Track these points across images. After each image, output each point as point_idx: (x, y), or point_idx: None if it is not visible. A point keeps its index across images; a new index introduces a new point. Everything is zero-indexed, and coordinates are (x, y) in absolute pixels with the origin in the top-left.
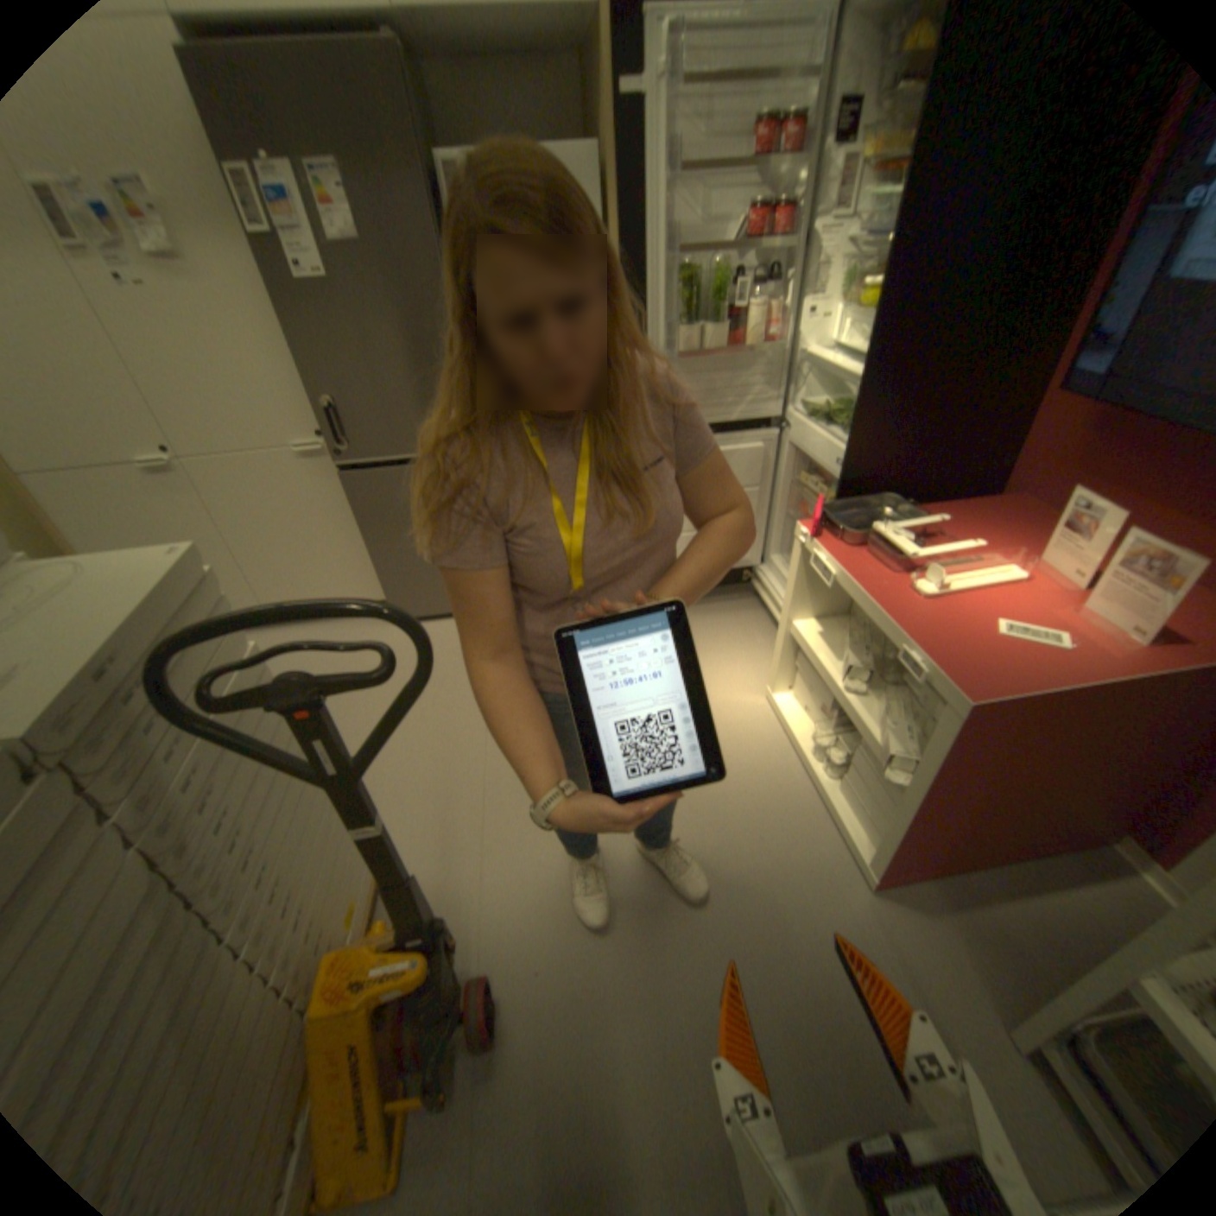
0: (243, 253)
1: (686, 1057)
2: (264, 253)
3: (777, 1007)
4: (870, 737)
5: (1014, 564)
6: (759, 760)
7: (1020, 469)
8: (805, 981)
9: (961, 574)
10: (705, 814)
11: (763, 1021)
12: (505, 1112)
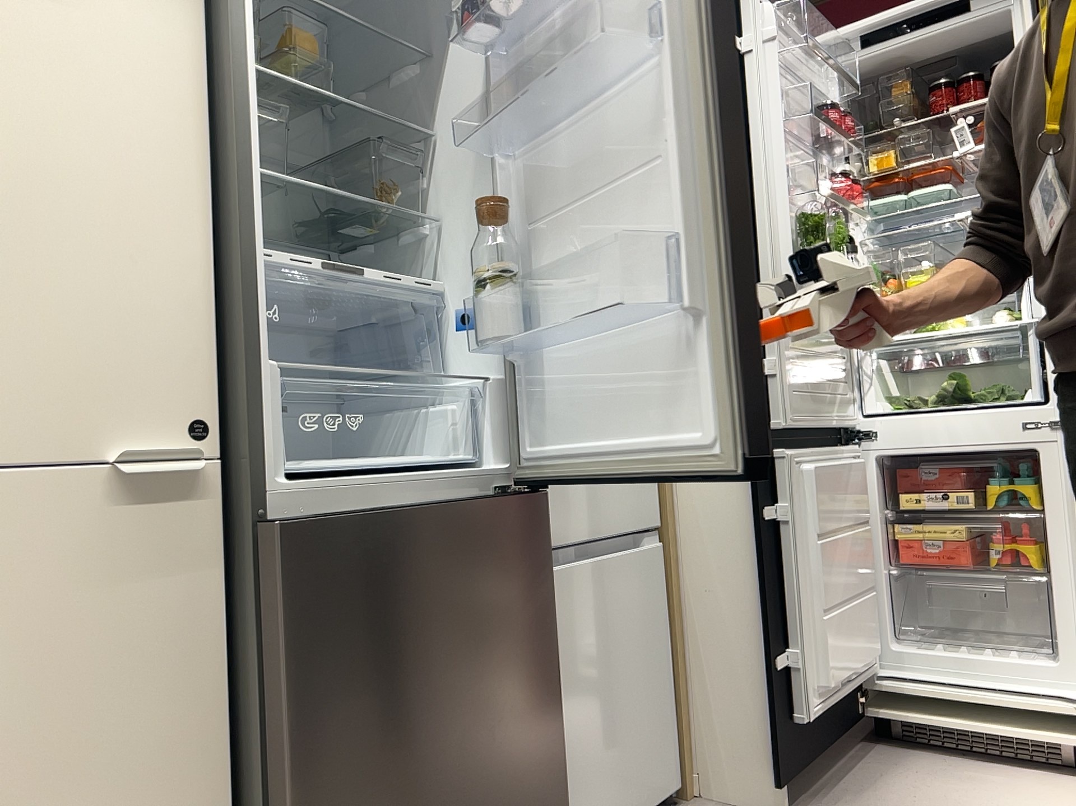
0: None
1: None
2: None
3: None
4: None
5: None
6: None
7: None
8: None
9: None
10: None
11: None
12: None
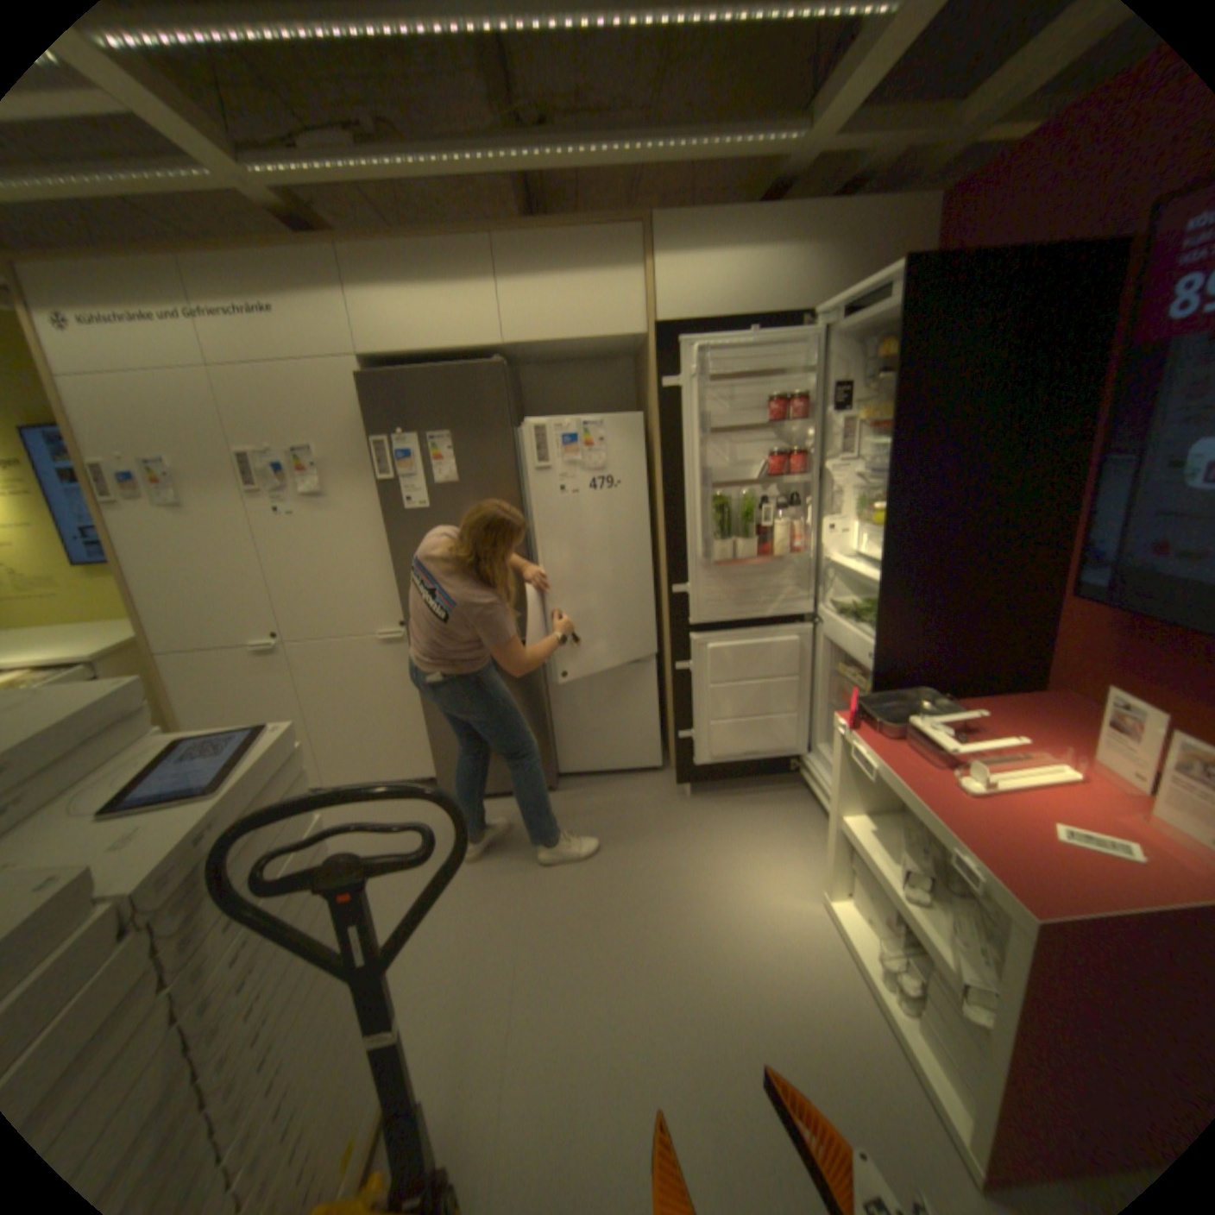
0: (370, 491)
1: None
2: (385, 491)
3: None
4: (945, 963)
5: (1067, 765)
6: (821, 986)
7: (1059, 667)
8: None
9: (1011, 773)
10: (759, 1054)
11: None
12: None
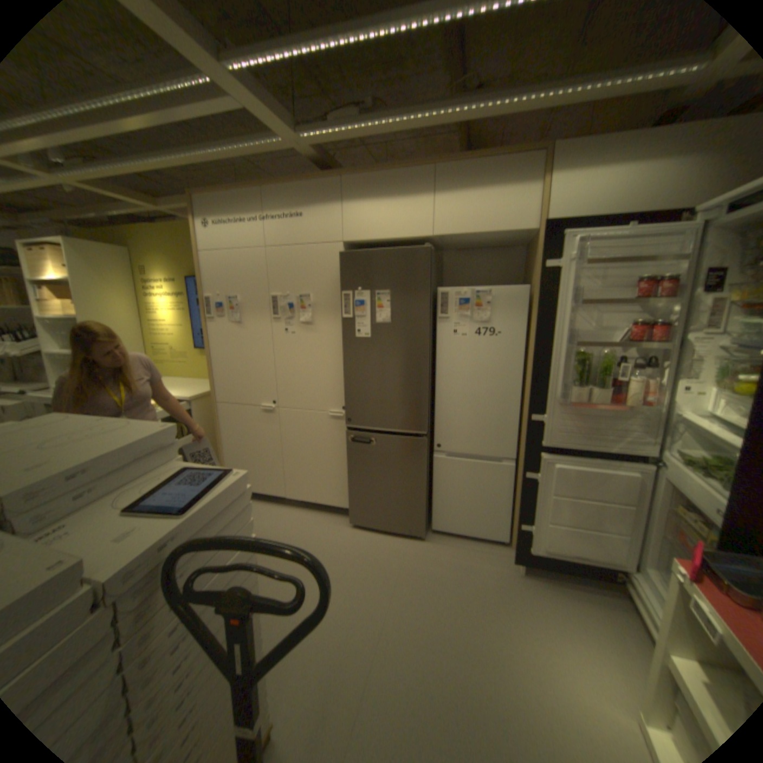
0: (338, 324)
1: None
2: (346, 325)
3: None
4: None
5: None
6: None
7: None
8: None
9: None
10: None
11: None
12: None
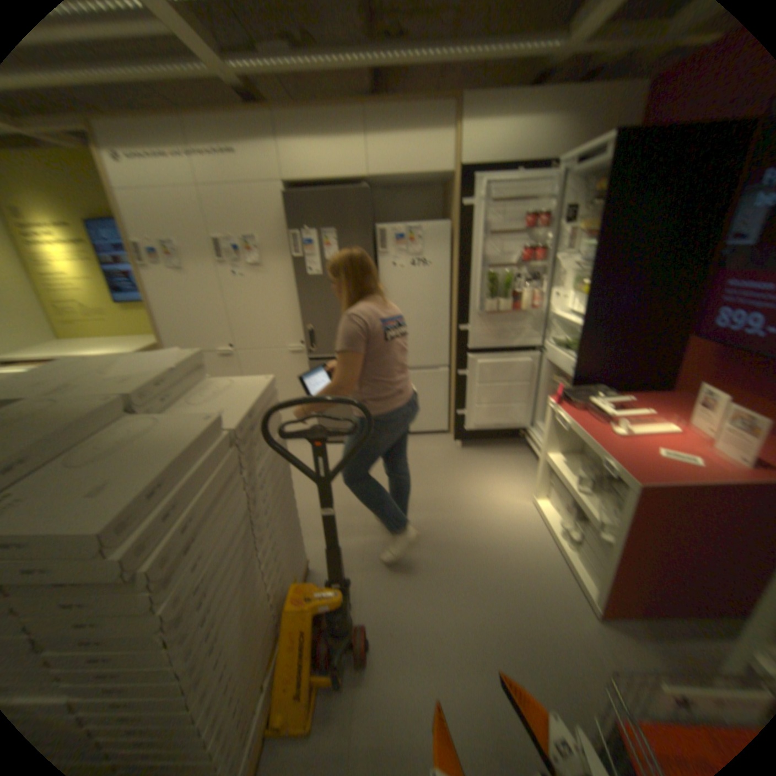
0: (289, 265)
1: (479, 698)
2: (299, 265)
3: (537, 680)
4: (596, 523)
5: (675, 426)
6: (529, 538)
7: (682, 379)
8: (555, 668)
9: (643, 428)
10: (494, 564)
11: (527, 686)
12: (371, 708)
